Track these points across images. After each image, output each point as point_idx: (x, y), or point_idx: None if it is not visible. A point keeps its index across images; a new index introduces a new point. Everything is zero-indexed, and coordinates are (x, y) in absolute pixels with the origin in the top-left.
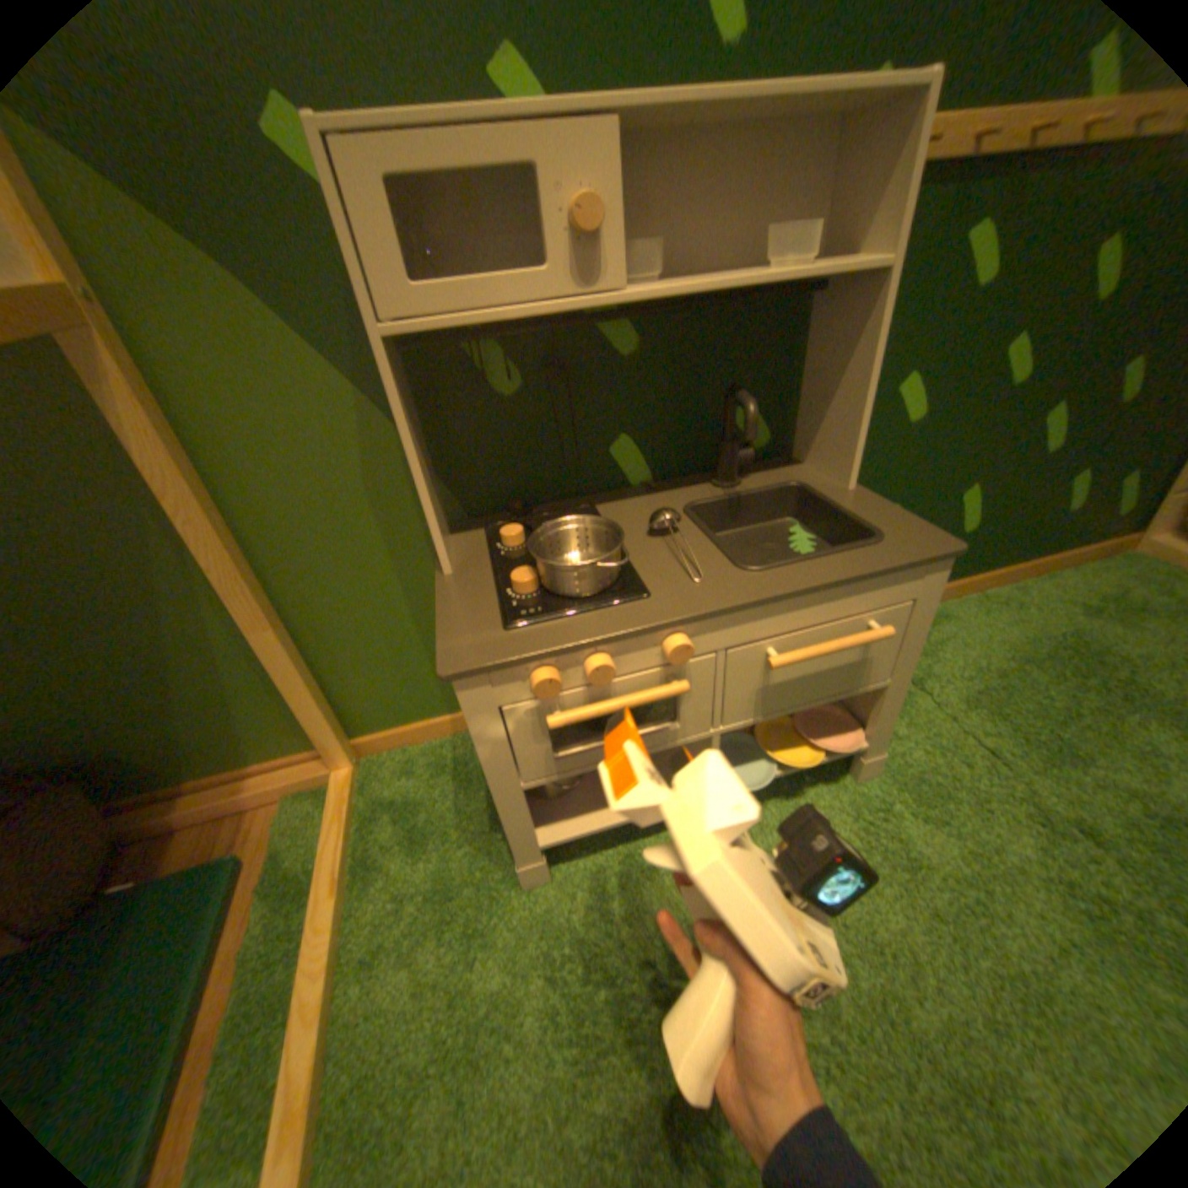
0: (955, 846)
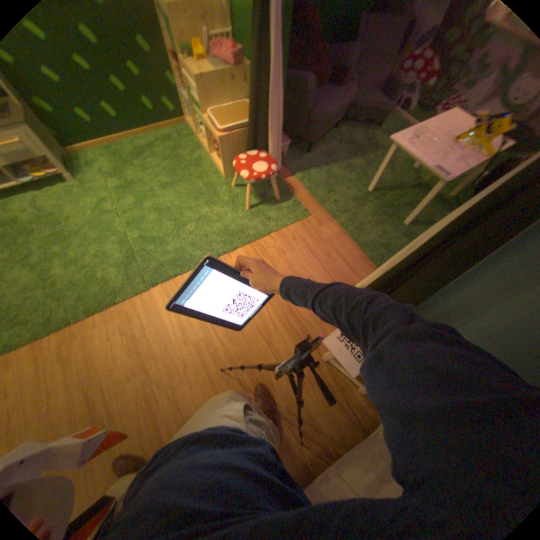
0: (81, 191)
